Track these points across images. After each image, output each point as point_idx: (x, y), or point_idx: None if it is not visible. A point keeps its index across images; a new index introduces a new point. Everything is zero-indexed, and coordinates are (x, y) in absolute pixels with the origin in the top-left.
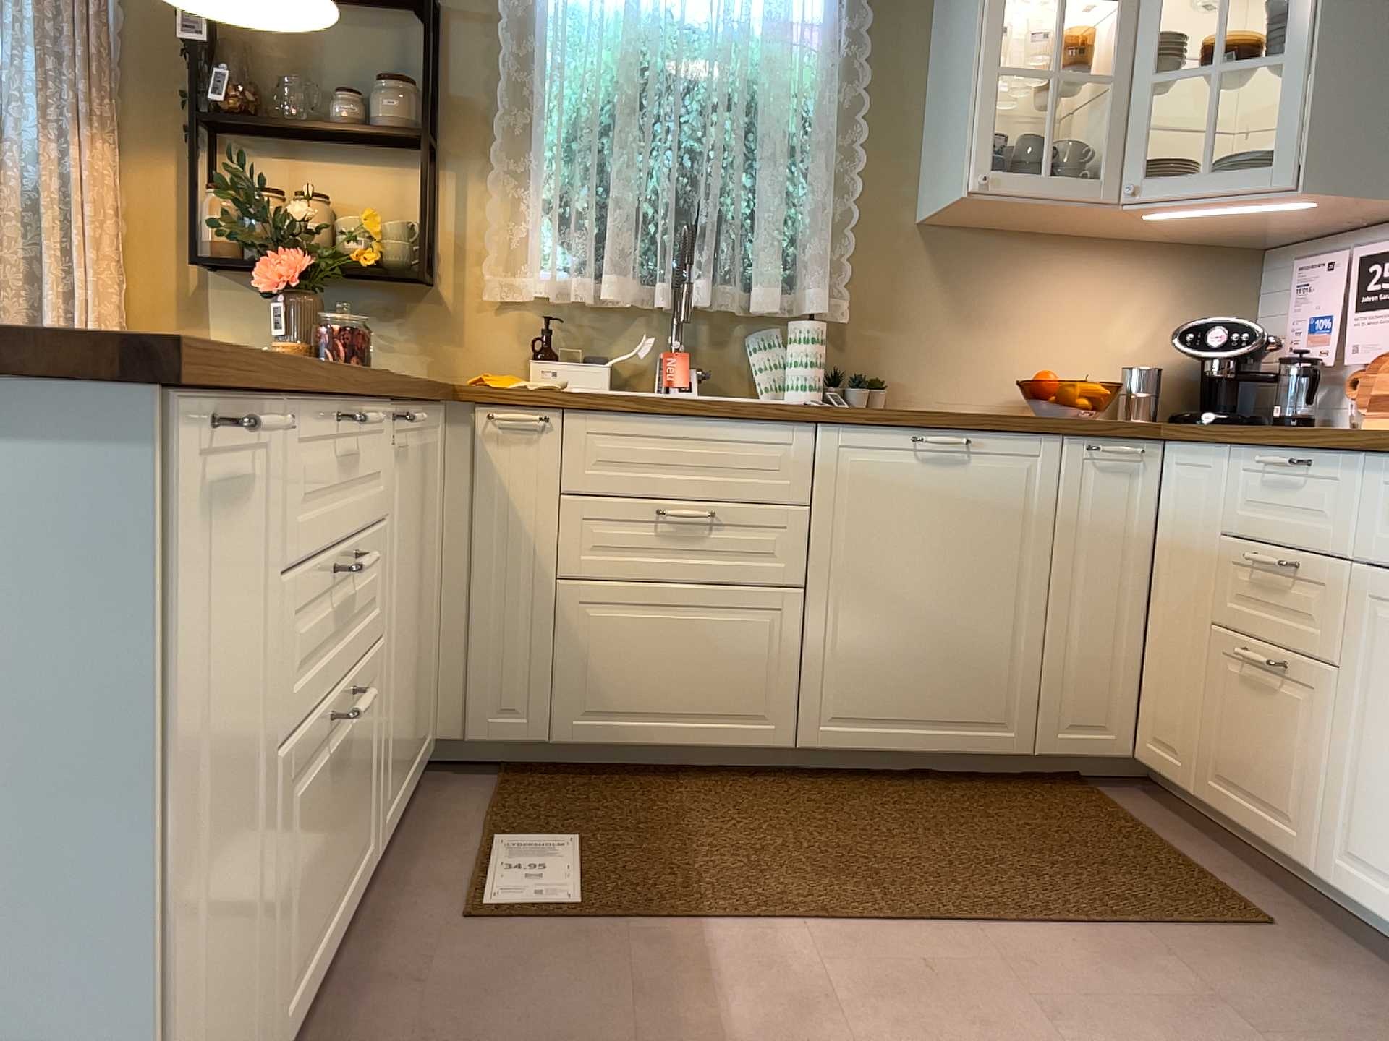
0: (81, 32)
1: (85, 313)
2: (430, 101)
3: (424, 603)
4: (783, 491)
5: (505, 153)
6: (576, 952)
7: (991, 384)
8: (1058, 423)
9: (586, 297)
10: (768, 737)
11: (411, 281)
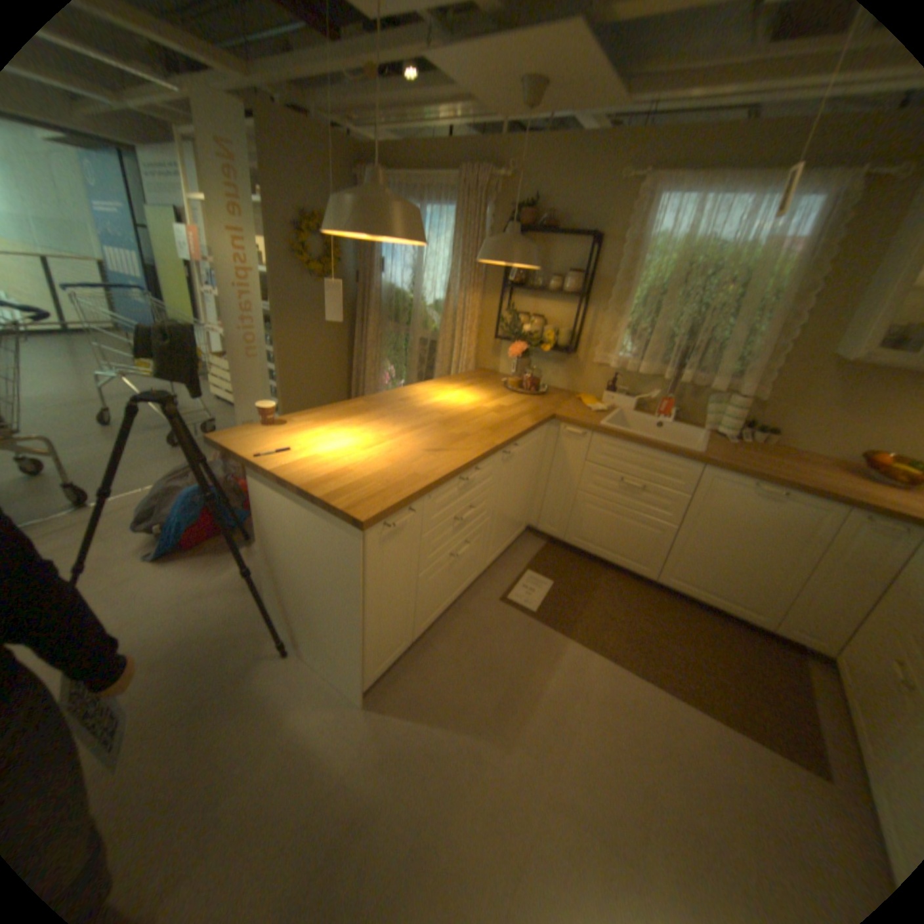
0: (472, 253)
1: (461, 352)
2: (584, 282)
3: (523, 491)
4: (679, 487)
5: (614, 303)
6: (524, 631)
7: (852, 446)
8: (850, 502)
9: (632, 370)
10: (645, 573)
11: (567, 350)
